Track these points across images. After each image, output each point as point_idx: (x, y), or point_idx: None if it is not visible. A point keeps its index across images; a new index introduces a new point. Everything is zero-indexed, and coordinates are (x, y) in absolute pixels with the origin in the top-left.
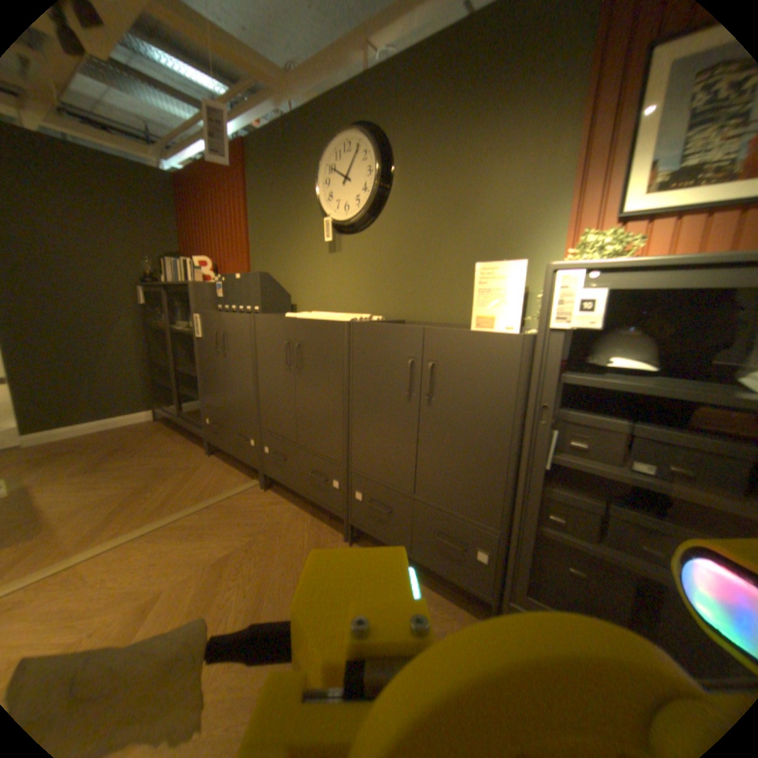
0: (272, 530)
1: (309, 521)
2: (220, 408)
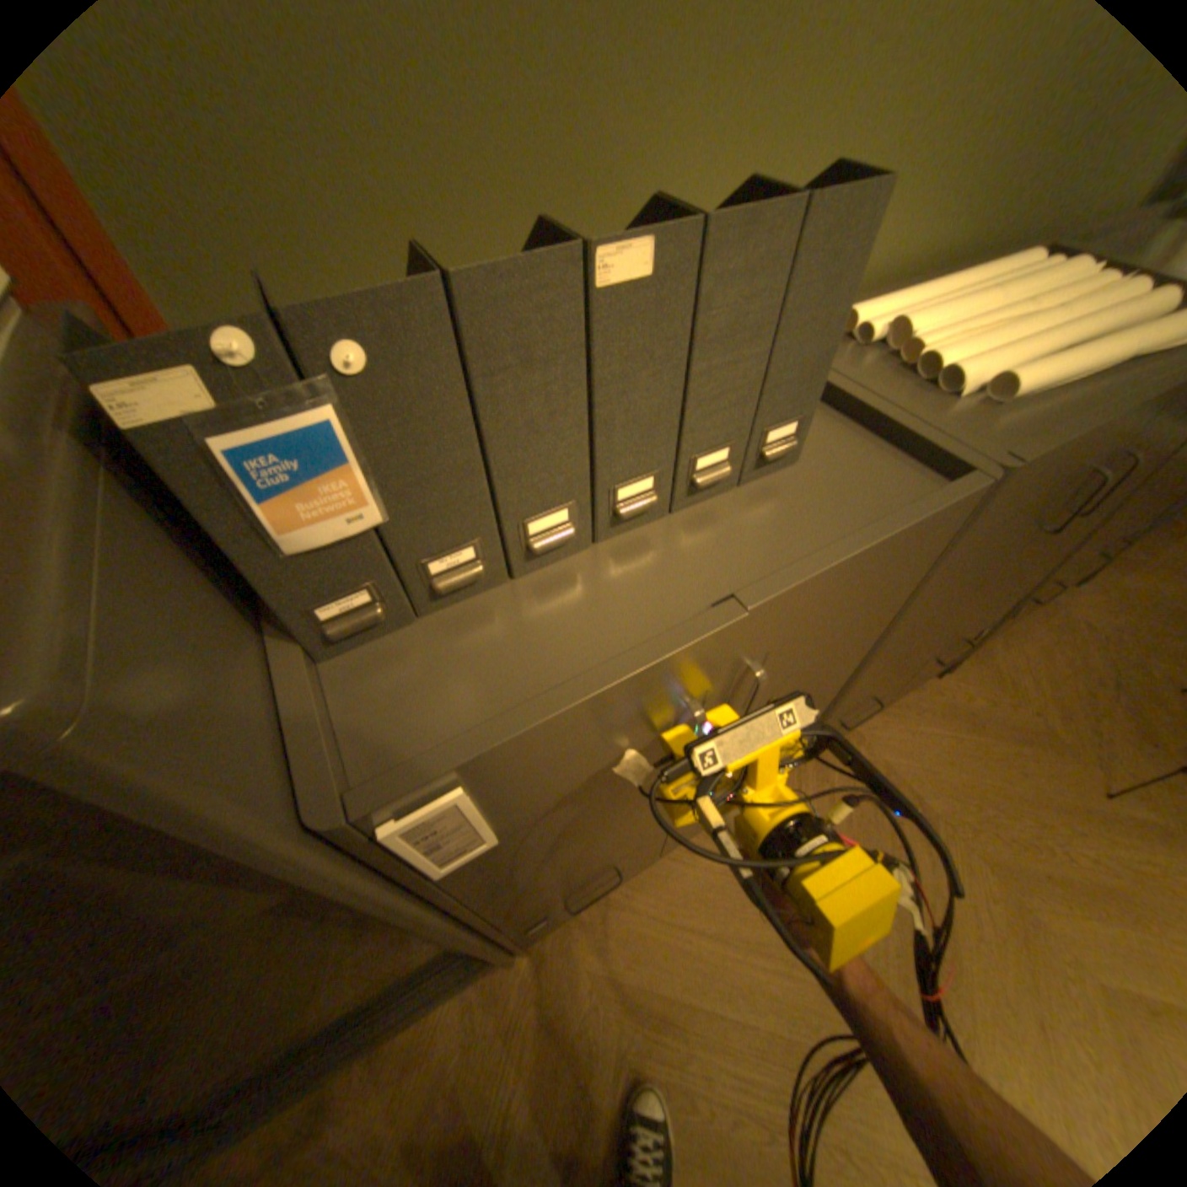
0: (919, 787)
1: (891, 723)
2: (623, 855)
